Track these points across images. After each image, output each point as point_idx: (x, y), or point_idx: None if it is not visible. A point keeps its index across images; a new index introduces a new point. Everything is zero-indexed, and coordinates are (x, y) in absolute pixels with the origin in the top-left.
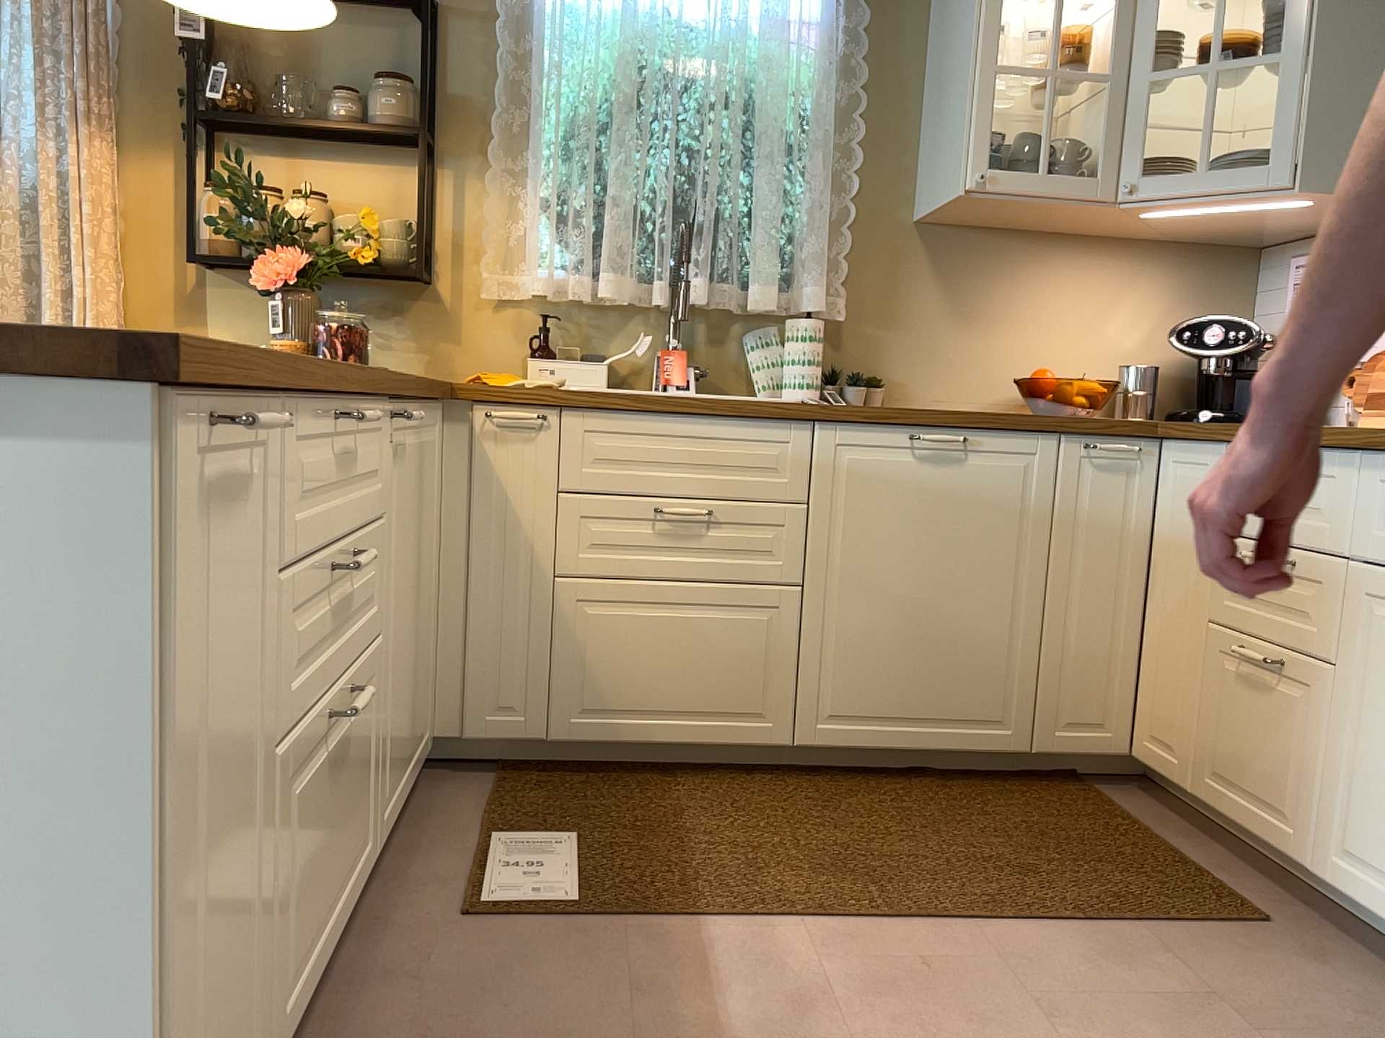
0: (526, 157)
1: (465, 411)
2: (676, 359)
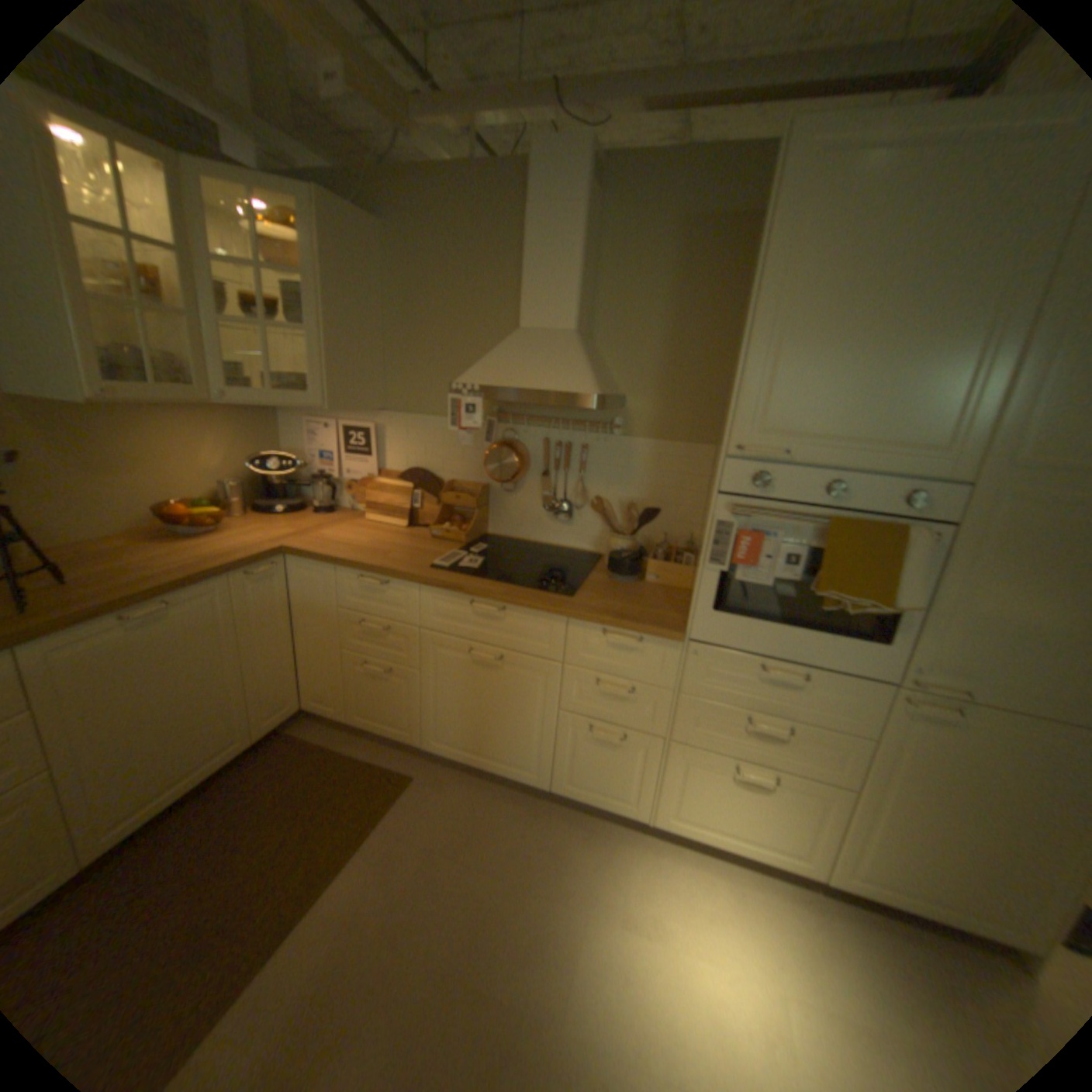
0: None
1: None
2: None
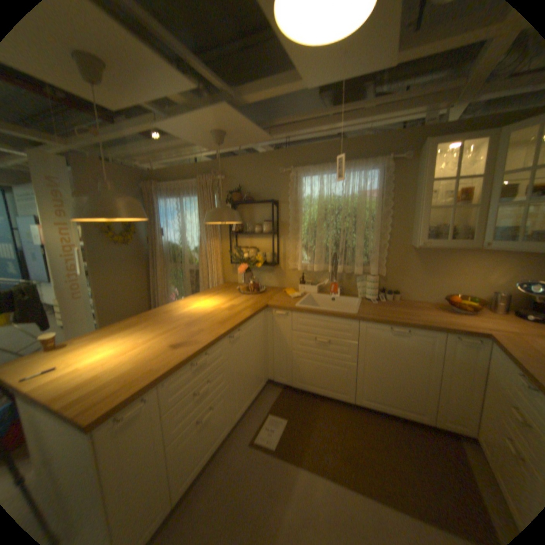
0: (298, 235)
1: (271, 310)
2: (334, 286)
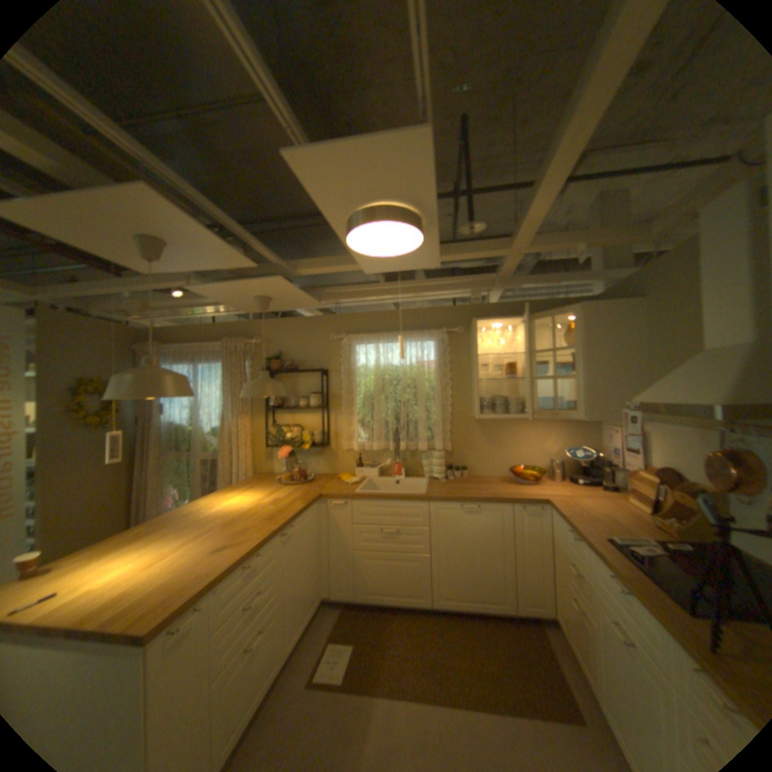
0: (353, 408)
1: (326, 500)
2: (398, 466)
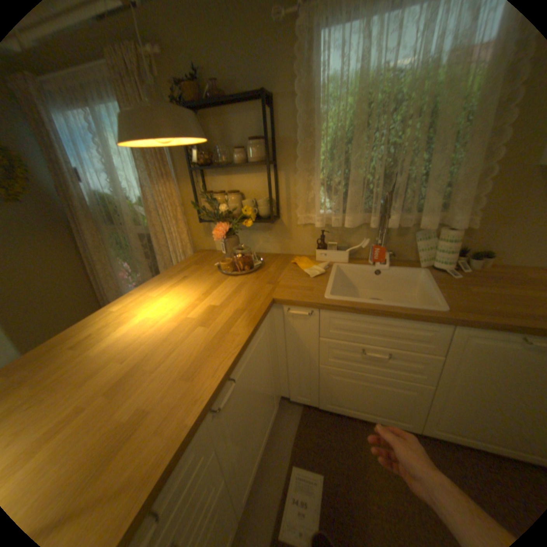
0: (312, 161)
1: (281, 304)
2: (380, 250)
